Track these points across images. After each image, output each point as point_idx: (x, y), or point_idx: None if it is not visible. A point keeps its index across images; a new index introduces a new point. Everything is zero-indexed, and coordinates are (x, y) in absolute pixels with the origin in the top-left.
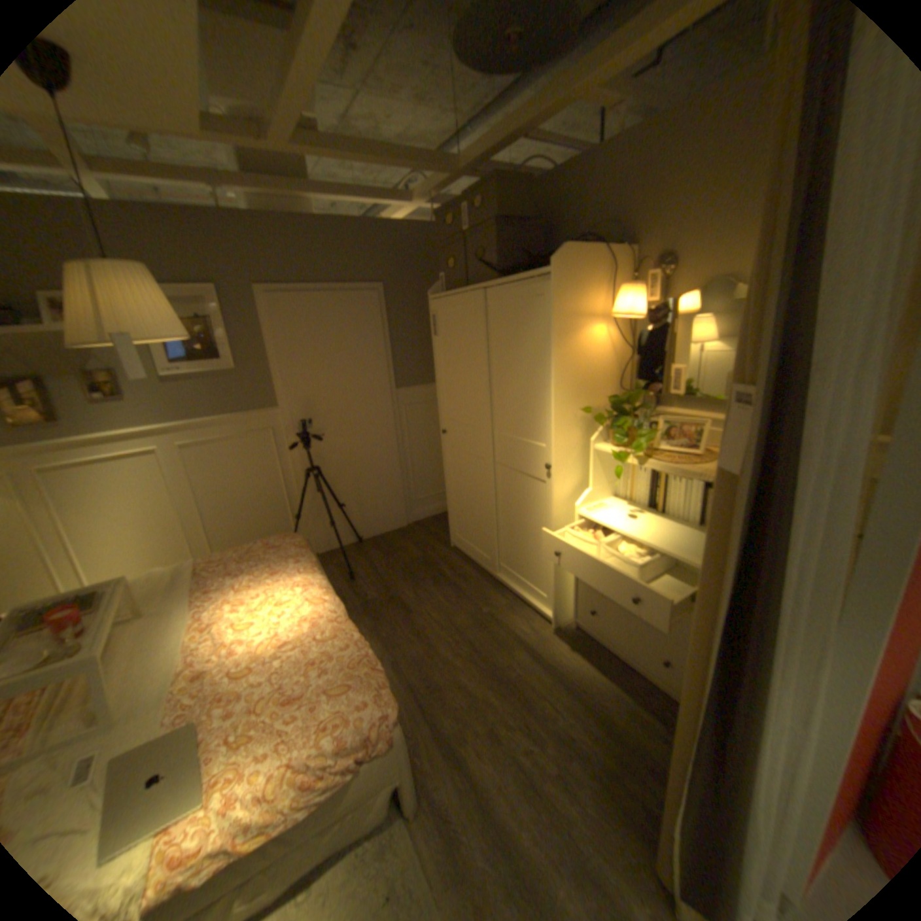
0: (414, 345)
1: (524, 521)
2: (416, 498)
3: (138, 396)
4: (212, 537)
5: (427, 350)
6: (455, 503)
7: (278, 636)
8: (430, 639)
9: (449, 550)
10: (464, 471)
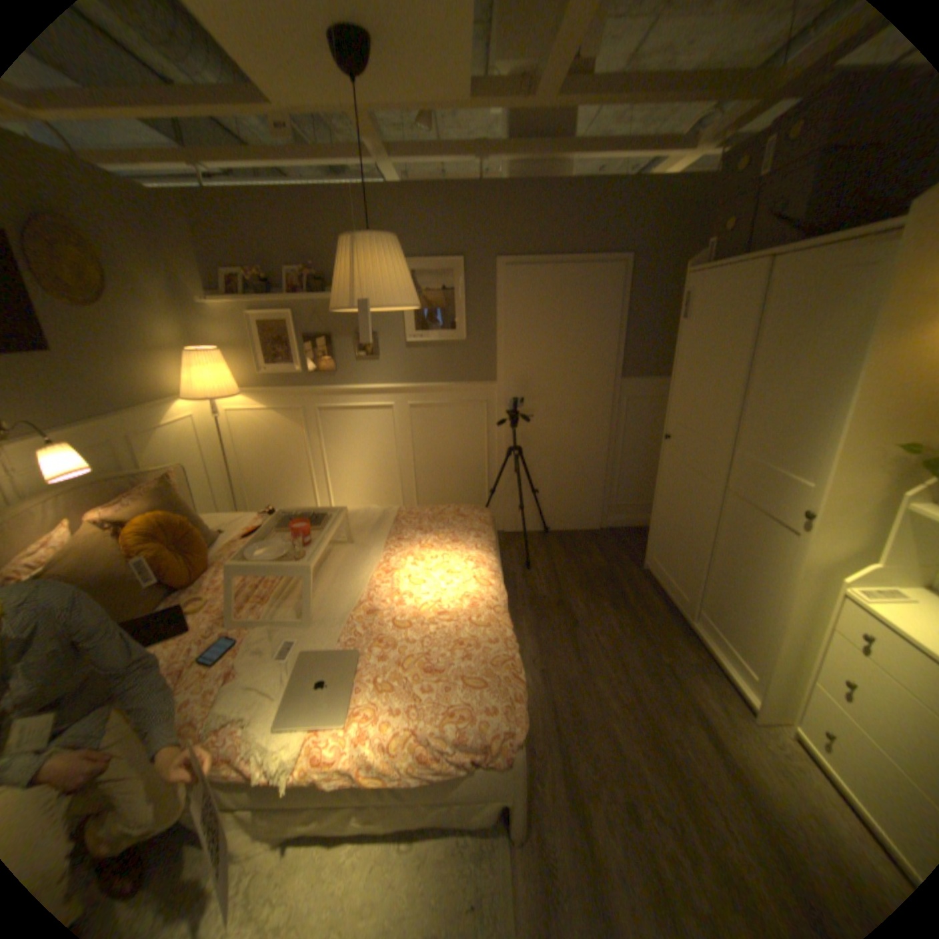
0: (656, 327)
1: (752, 573)
2: (616, 502)
3: (388, 357)
4: (420, 490)
5: (670, 334)
6: (662, 521)
7: (441, 603)
8: (591, 663)
9: (640, 572)
10: (682, 488)
